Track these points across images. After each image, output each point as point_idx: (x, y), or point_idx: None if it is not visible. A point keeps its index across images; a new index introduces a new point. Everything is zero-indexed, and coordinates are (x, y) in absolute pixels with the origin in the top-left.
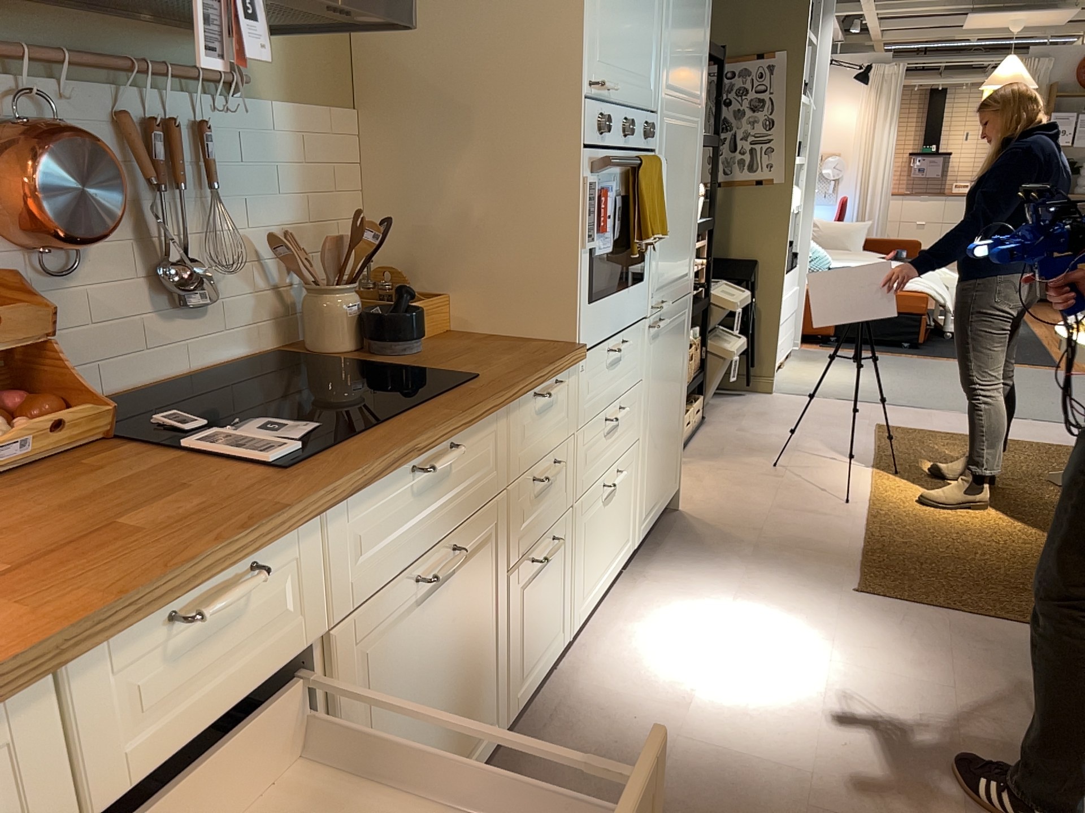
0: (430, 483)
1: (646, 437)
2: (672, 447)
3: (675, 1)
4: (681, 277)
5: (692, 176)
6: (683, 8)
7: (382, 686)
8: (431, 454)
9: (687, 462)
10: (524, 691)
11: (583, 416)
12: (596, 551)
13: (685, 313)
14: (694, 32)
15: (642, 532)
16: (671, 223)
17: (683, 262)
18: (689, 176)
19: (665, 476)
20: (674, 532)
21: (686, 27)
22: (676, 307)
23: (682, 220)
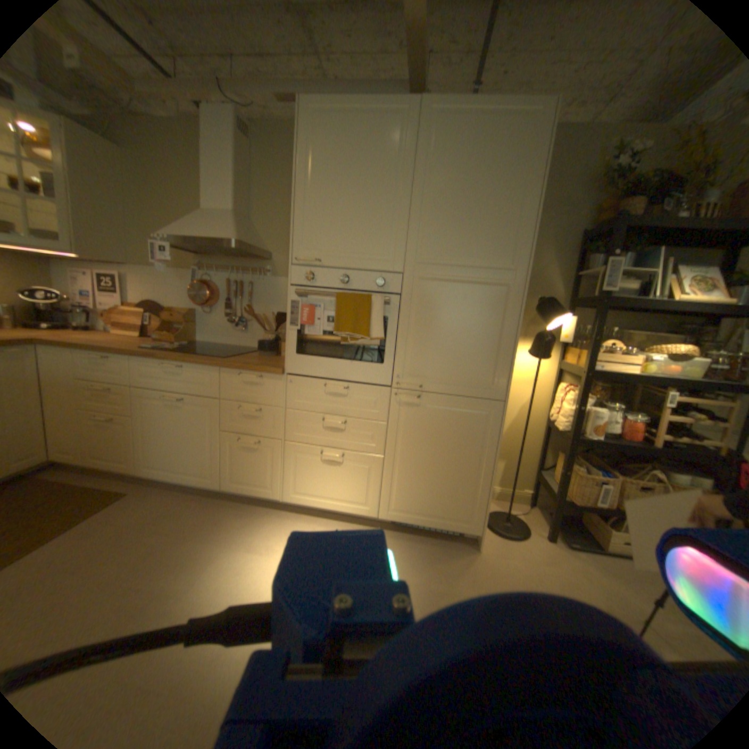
0: (170, 373)
1: (395, 461)
2: (461, 498)
3: (433, 203)
4: (472, 382)
5: (494, 315)
6: (457, 204)
7: (146, 417)
8: (170, 365)
9: (579, 560)
10: (233, 490)
11: (292, 405)
12: (312, 480)
13: (489, 413)
14: (486, 217)
15: (389, 517)
16: (441, 340)
17: (474, 373)
18: (487, 314)
19: (444, 510)
20: (441, 551)
21: (464, 216)
22: (460, 400)
23: (468, 343)
